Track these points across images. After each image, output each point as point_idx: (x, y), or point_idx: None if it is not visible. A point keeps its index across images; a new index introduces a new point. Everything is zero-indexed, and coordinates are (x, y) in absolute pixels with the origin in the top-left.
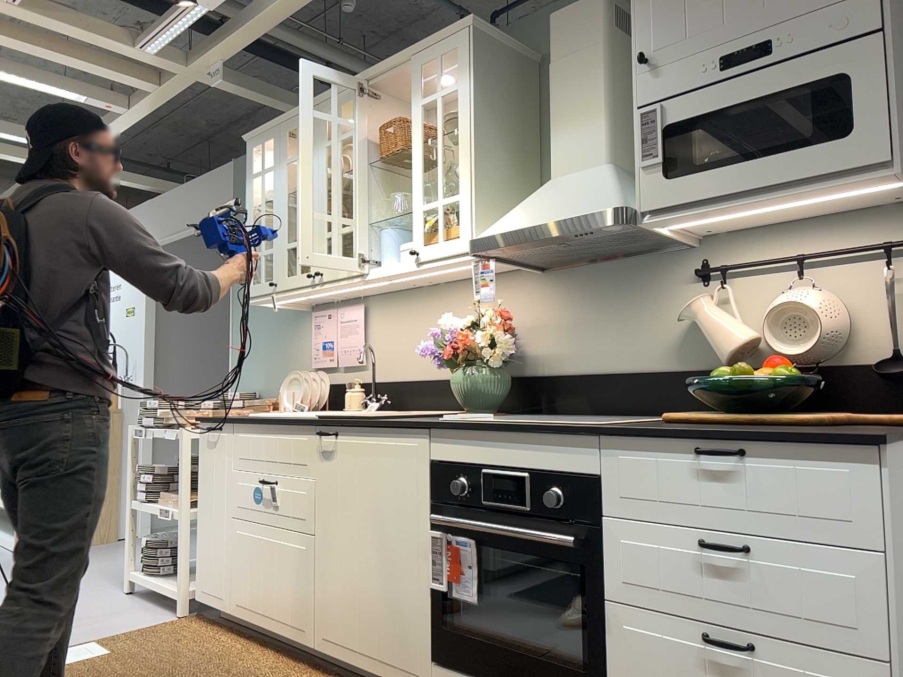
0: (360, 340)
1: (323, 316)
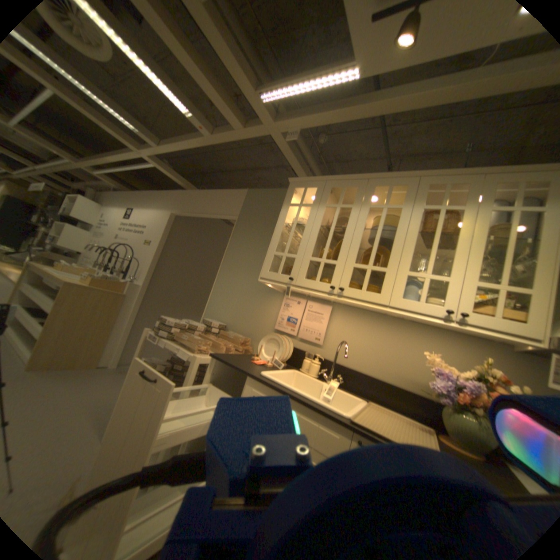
0: (324, 329)
1: (294, 301)
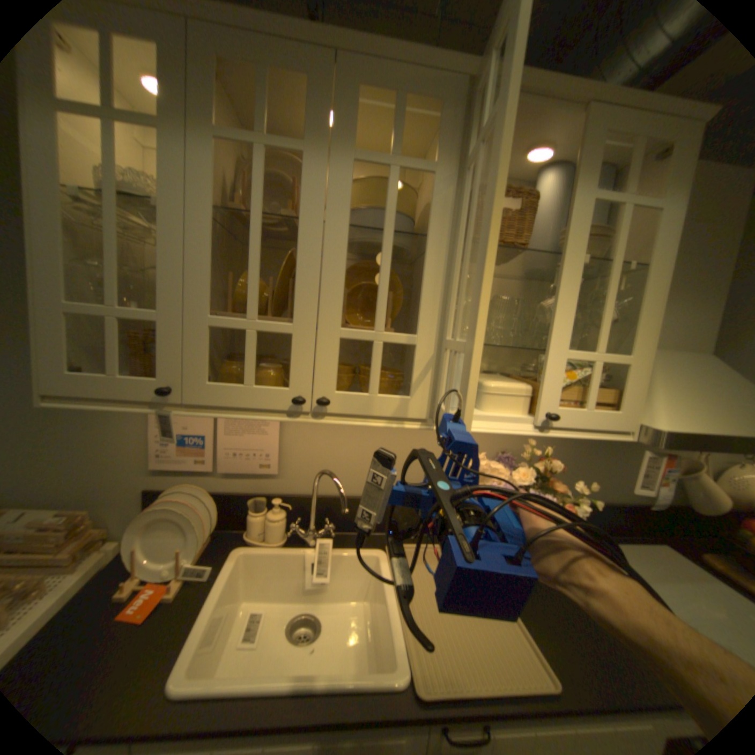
0: (273, 443)
1: None
